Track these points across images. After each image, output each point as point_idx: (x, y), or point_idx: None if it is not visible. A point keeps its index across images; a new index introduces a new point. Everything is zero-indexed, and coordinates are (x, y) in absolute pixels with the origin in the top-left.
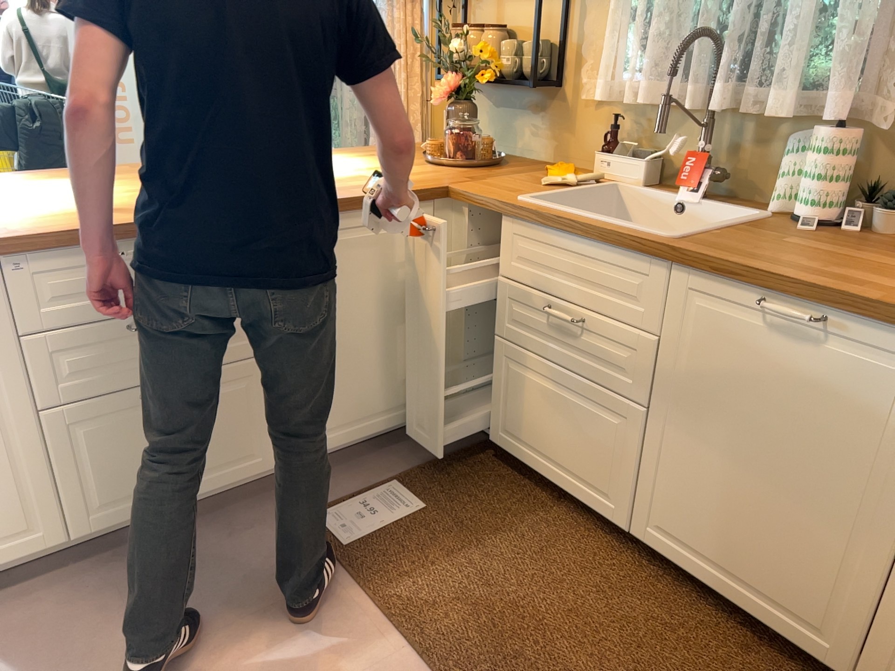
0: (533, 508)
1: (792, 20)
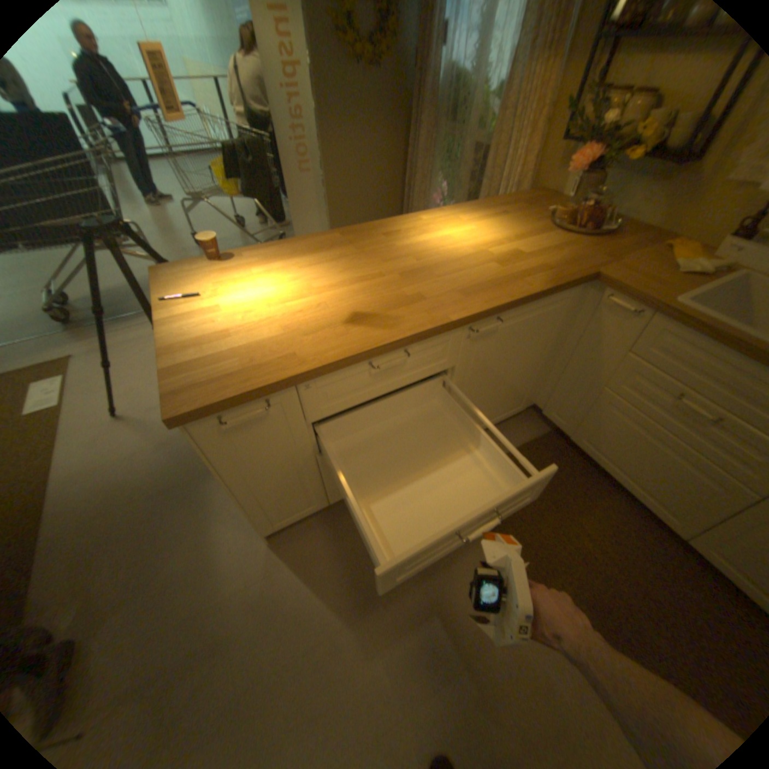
0: (602, 495)
1: None
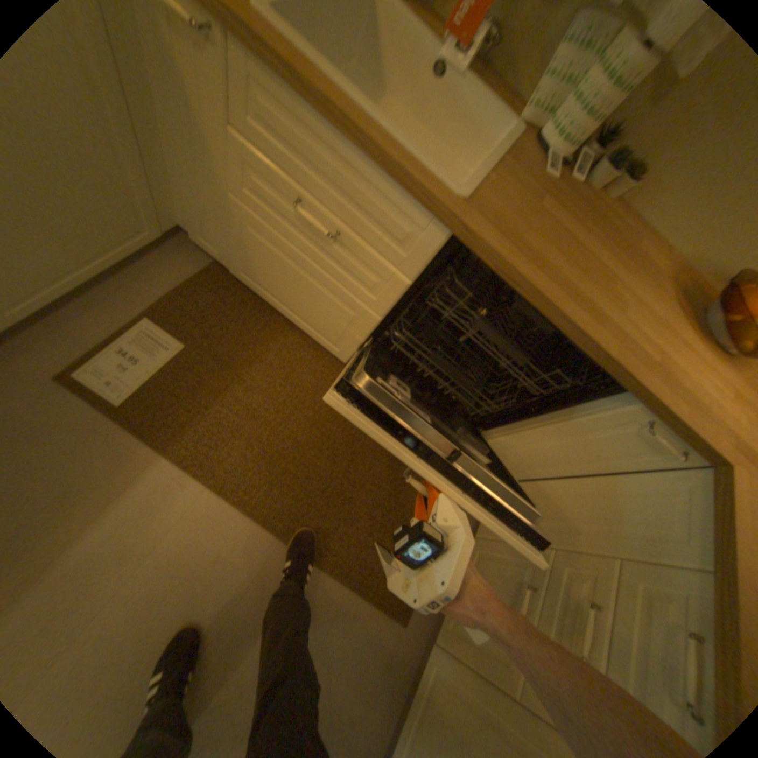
0: (275, 335)
1: None
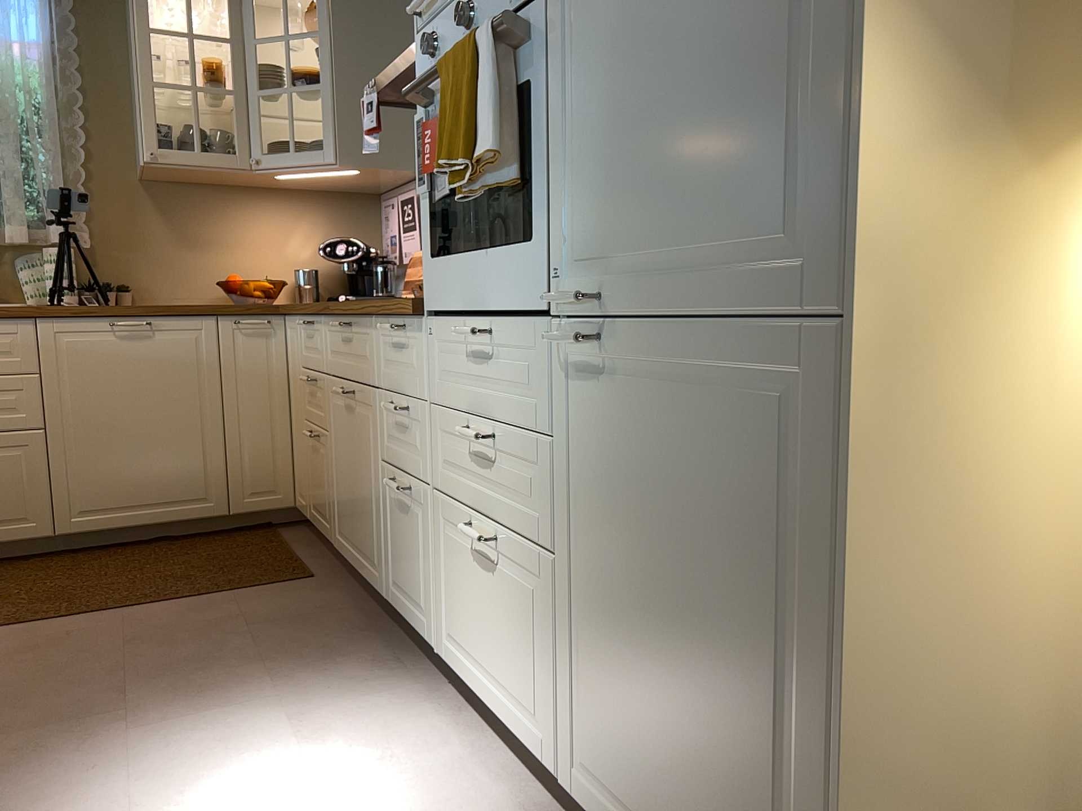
0: None
1: (6, 182)
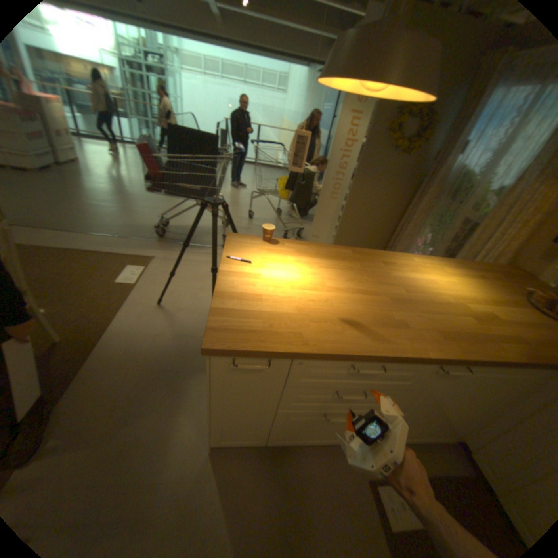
0: None
1: None
